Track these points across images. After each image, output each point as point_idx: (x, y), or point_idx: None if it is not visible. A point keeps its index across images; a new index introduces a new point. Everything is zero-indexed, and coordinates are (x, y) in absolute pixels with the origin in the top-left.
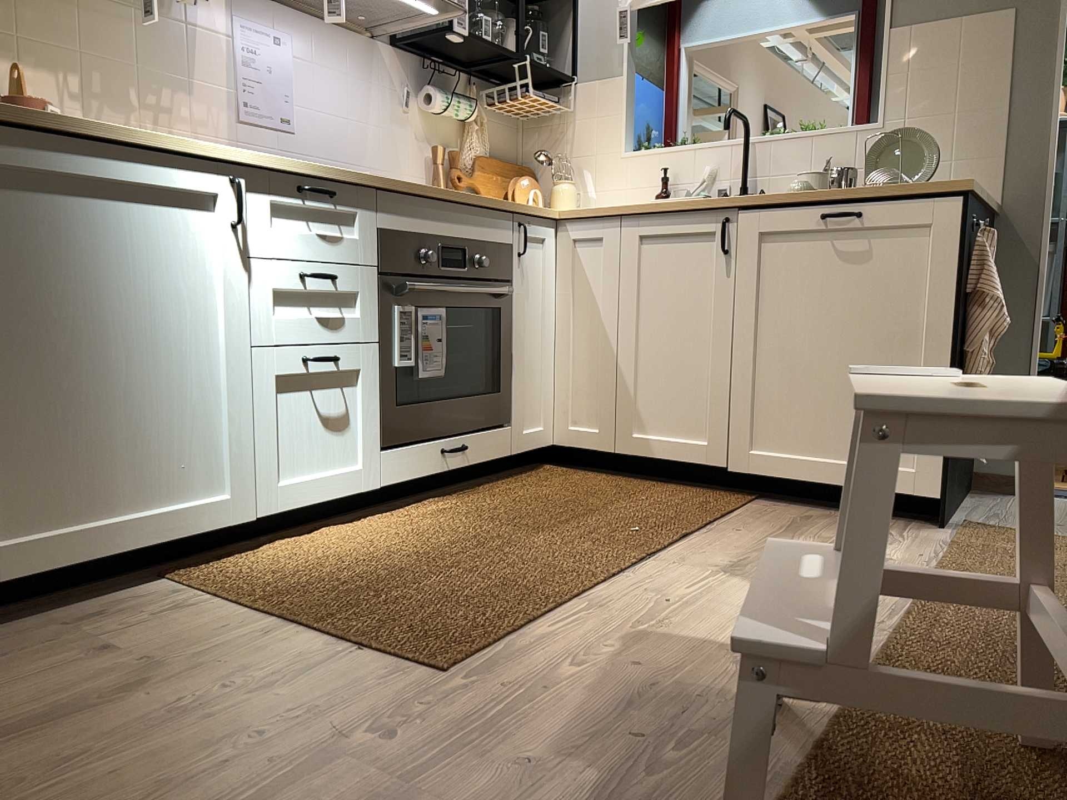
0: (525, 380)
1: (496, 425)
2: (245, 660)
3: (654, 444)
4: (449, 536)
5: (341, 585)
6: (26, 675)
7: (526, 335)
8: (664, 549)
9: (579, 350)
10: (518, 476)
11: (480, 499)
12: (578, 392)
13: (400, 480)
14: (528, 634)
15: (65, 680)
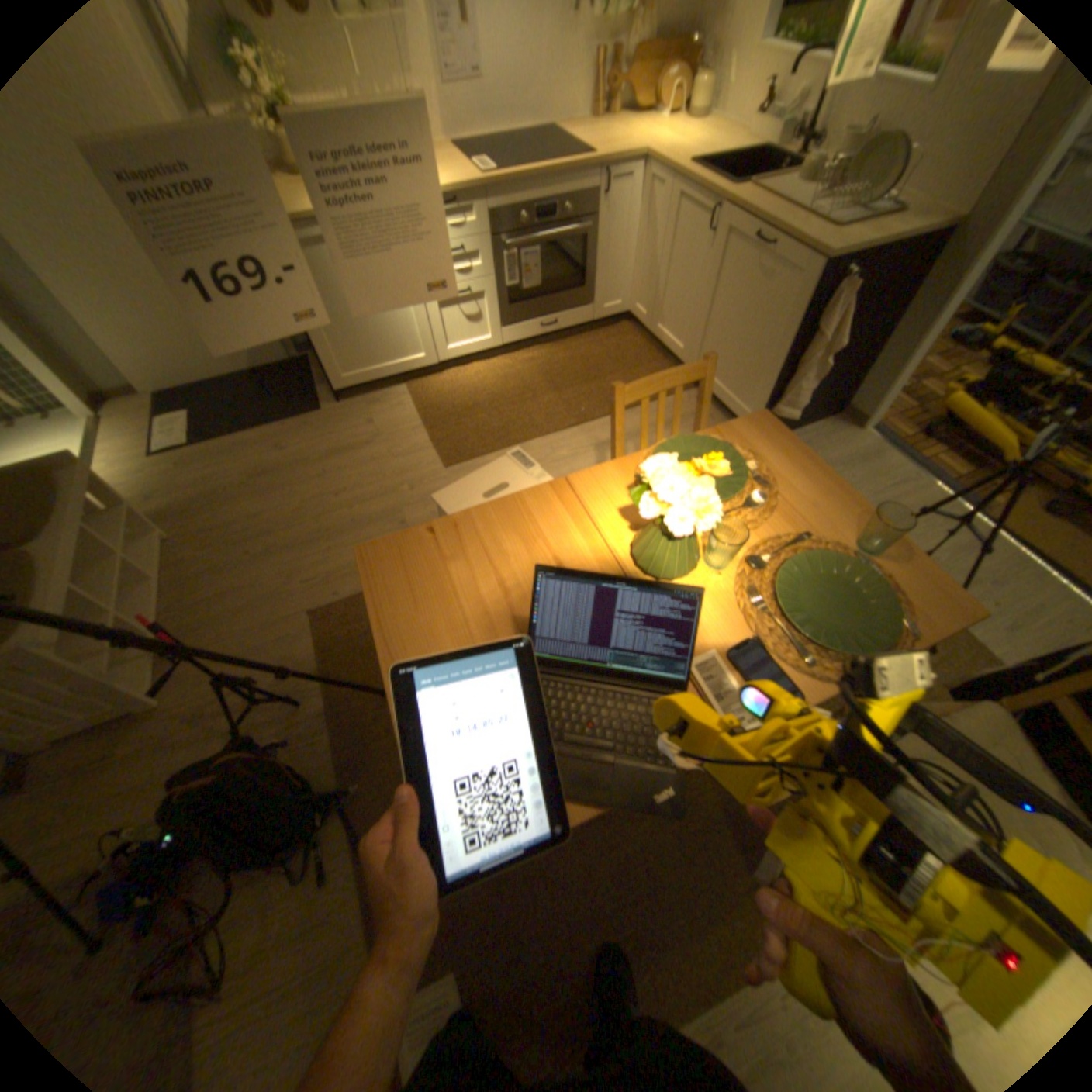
0: (608, 275)
1: (588, 302)
2: (400, 440)
3: (664, 335)
4: (515, 383)
5: (452, 407)
6: (350, 425)
7: (610, 247)
8: (590, 420)
9: (646, 258)
10: (602, 329)
11: (557, 352)
12: (643, 285)
13: (515, 340)
14: (485, 457)
15: (357, 431)
